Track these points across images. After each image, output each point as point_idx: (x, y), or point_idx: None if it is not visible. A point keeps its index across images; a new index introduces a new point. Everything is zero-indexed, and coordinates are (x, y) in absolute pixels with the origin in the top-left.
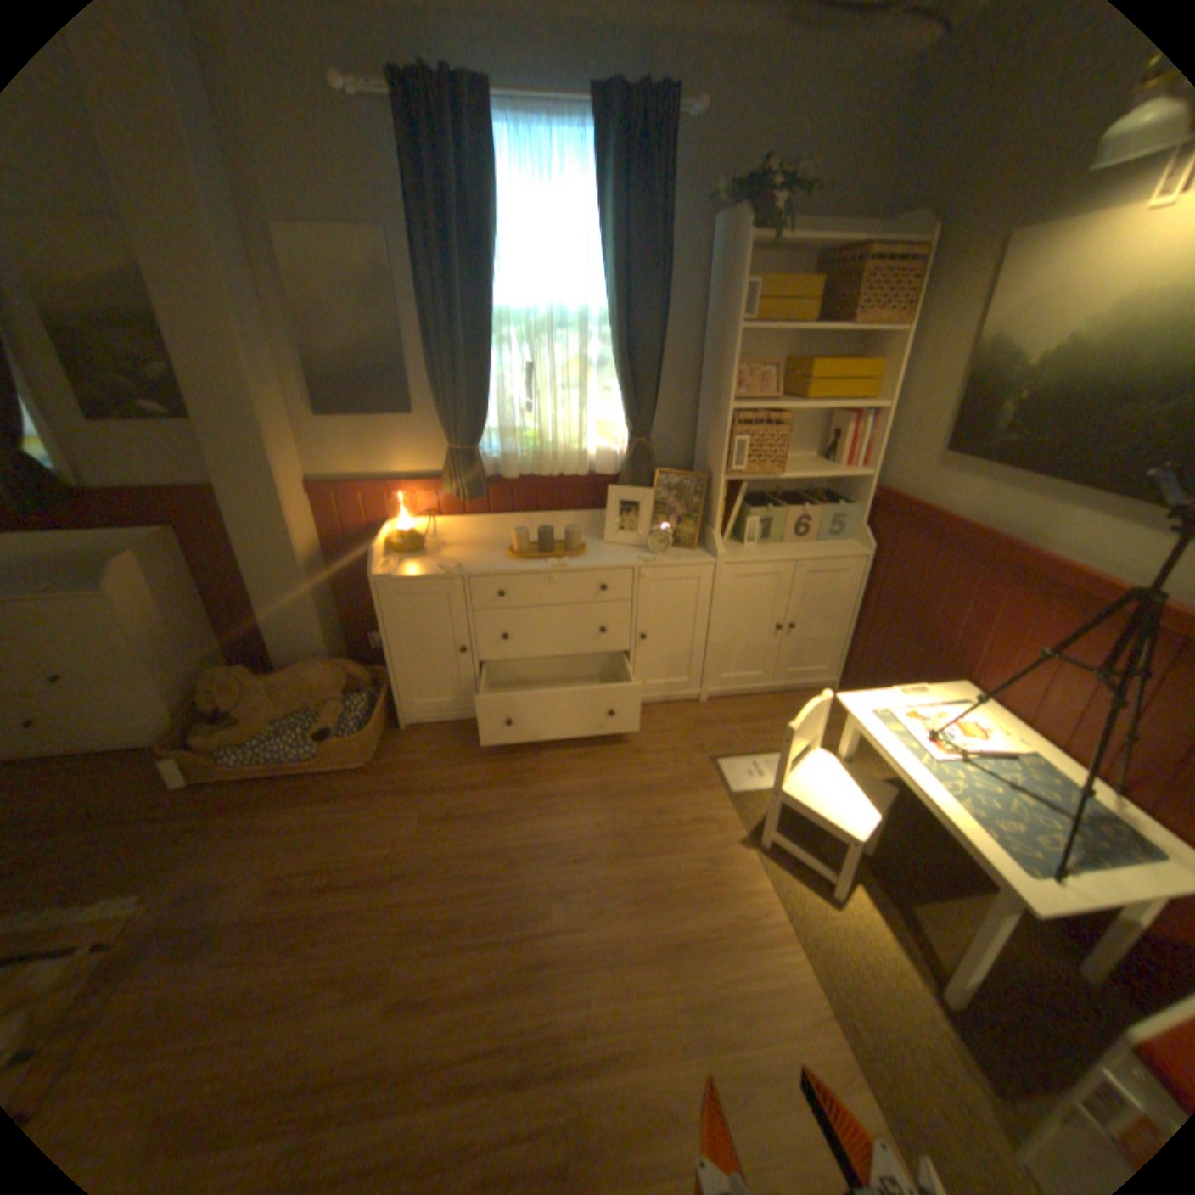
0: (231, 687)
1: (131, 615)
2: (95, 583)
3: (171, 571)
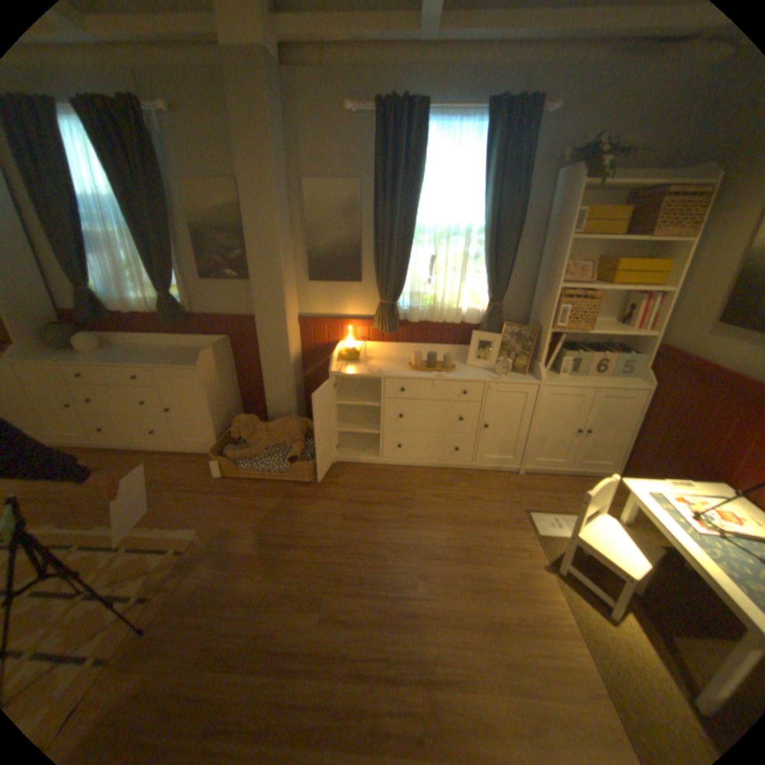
0: (249, 425)
1: (207, 380)
2: (193, 361)
3: (226, 359)
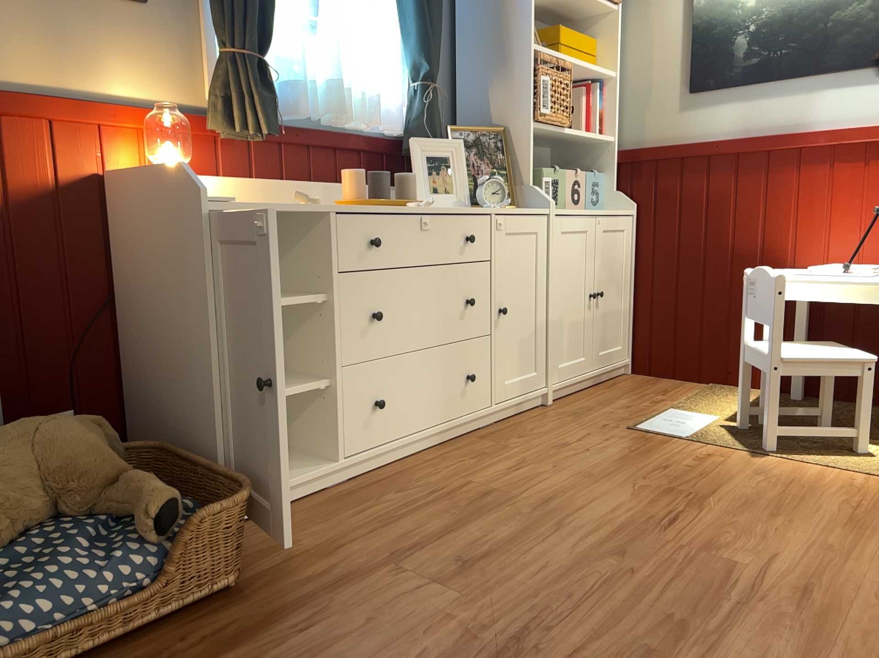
0: None
1: None
2: None
3: None
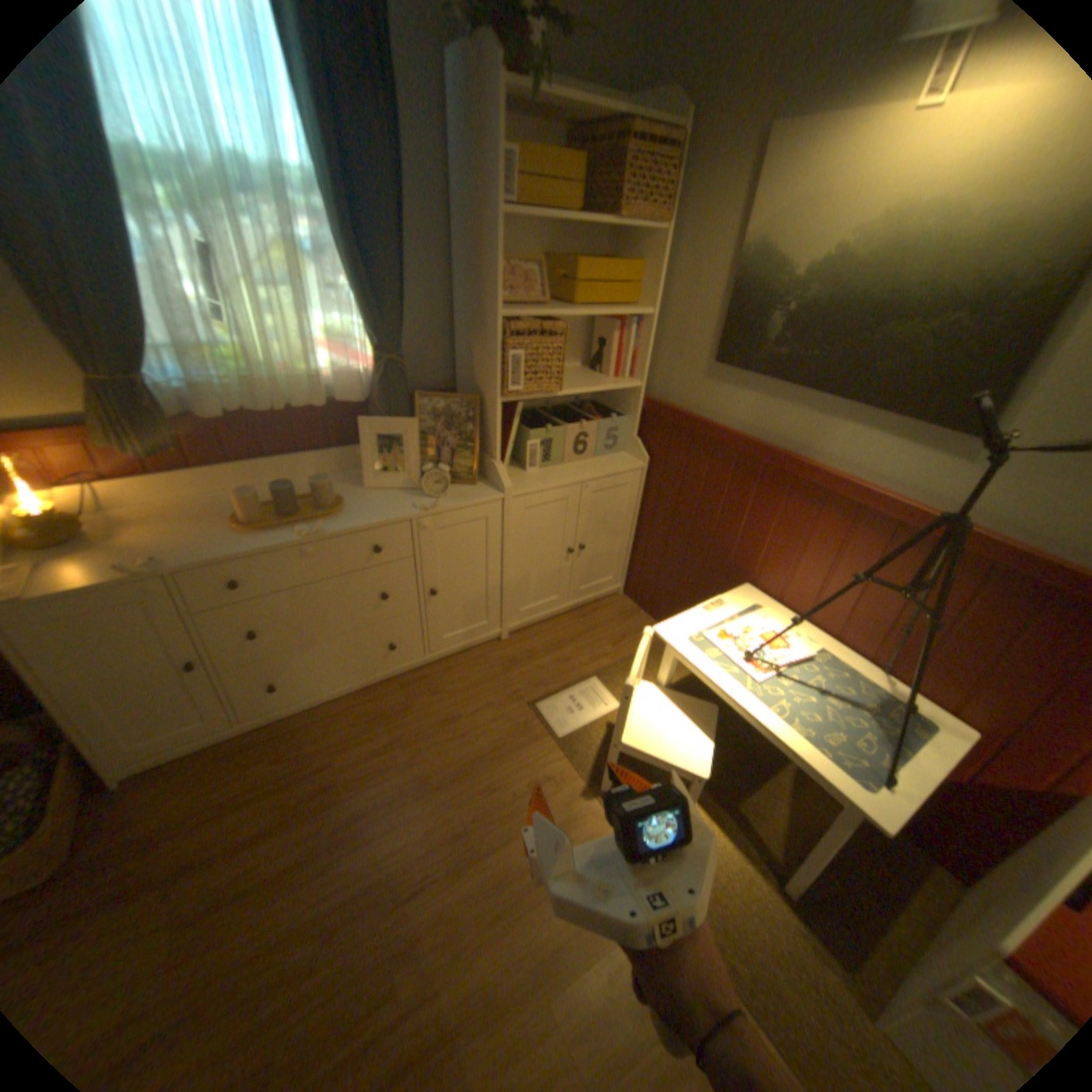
0: None
1: None
2: None
3: None
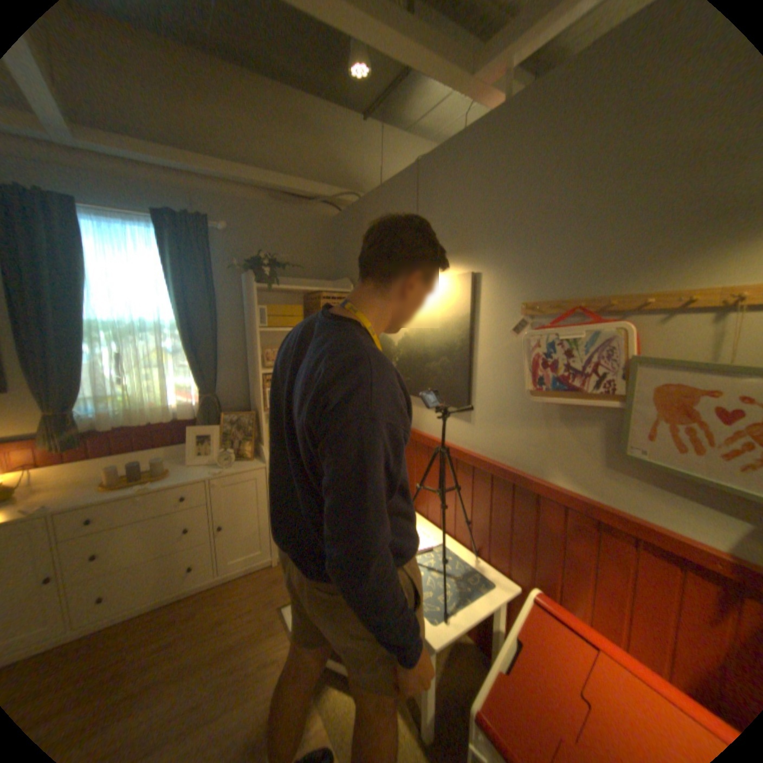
0: None
1: None
2: None
3: None
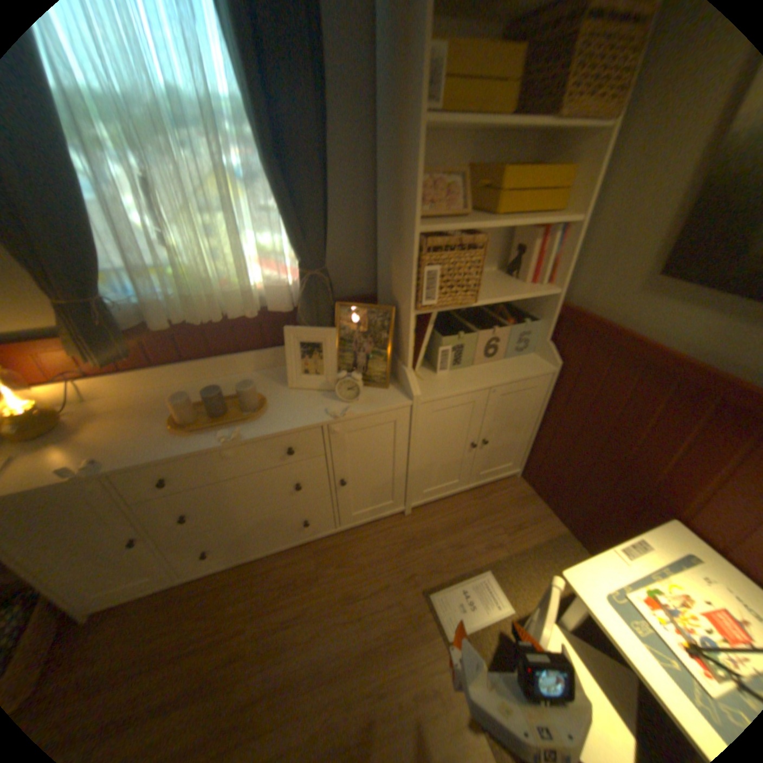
0: None
1: None
2: None
3: None
